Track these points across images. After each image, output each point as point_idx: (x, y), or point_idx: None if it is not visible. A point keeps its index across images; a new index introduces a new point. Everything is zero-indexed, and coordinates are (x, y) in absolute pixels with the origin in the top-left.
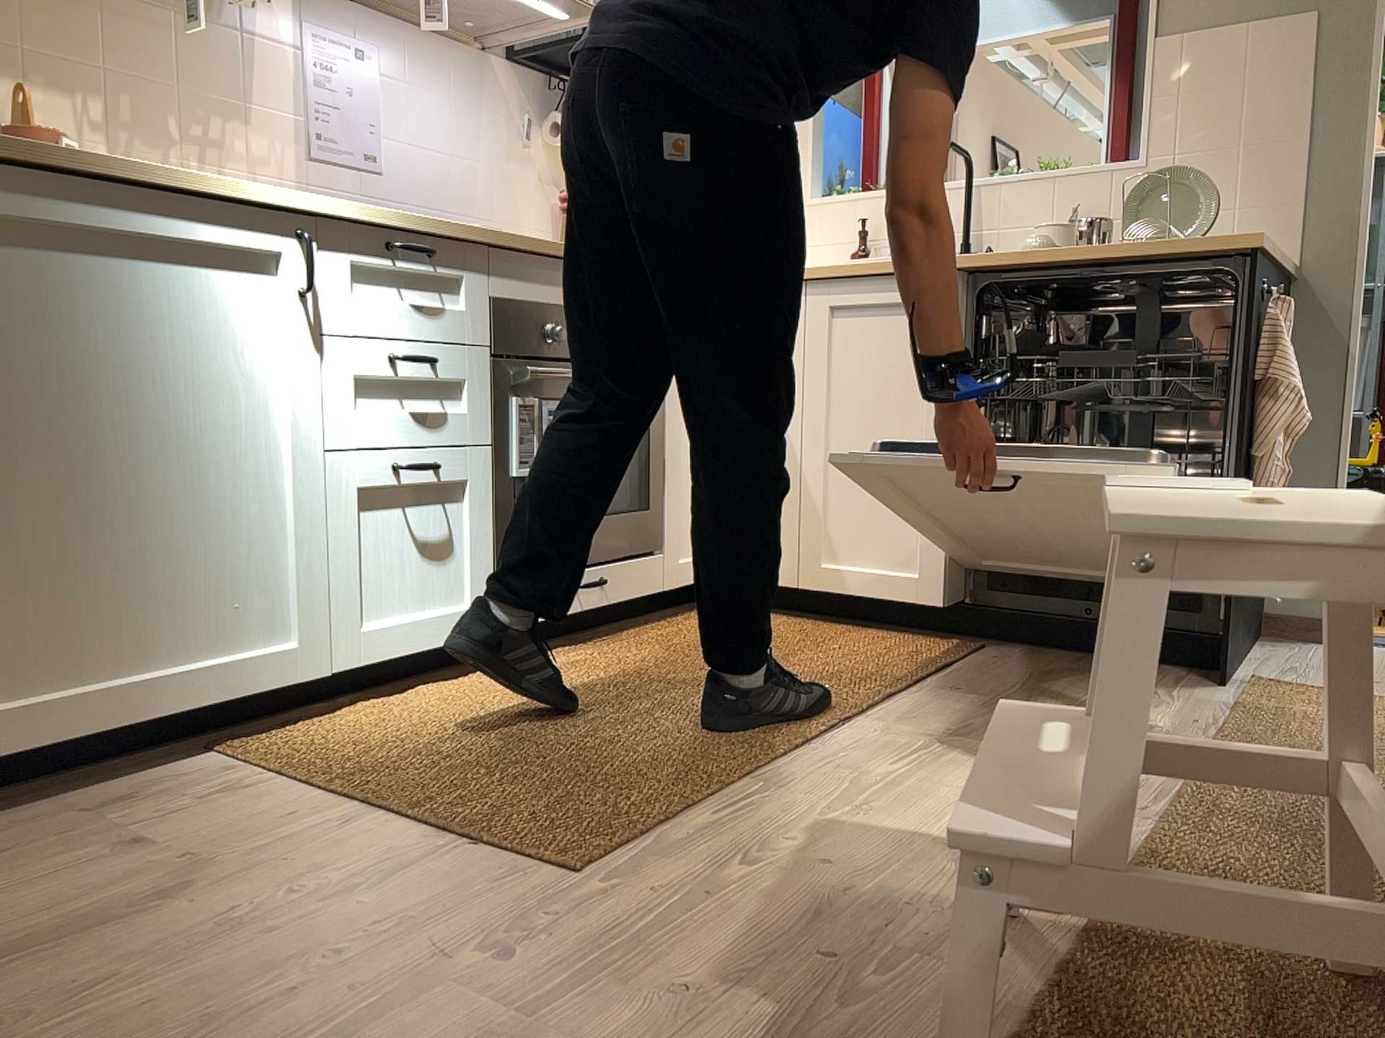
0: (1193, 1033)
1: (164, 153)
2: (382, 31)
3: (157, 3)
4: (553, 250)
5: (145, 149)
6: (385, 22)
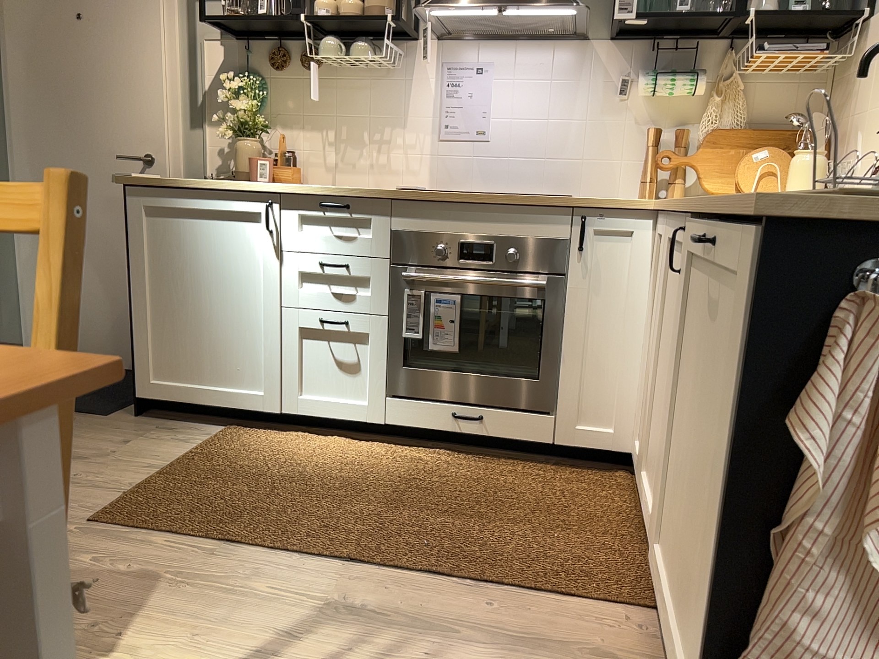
0: None
1: (358, 150)
2: (494, 52)
3: (360, 78)
4: (440, 199)
5: (349, 150)
6: (510, 43)
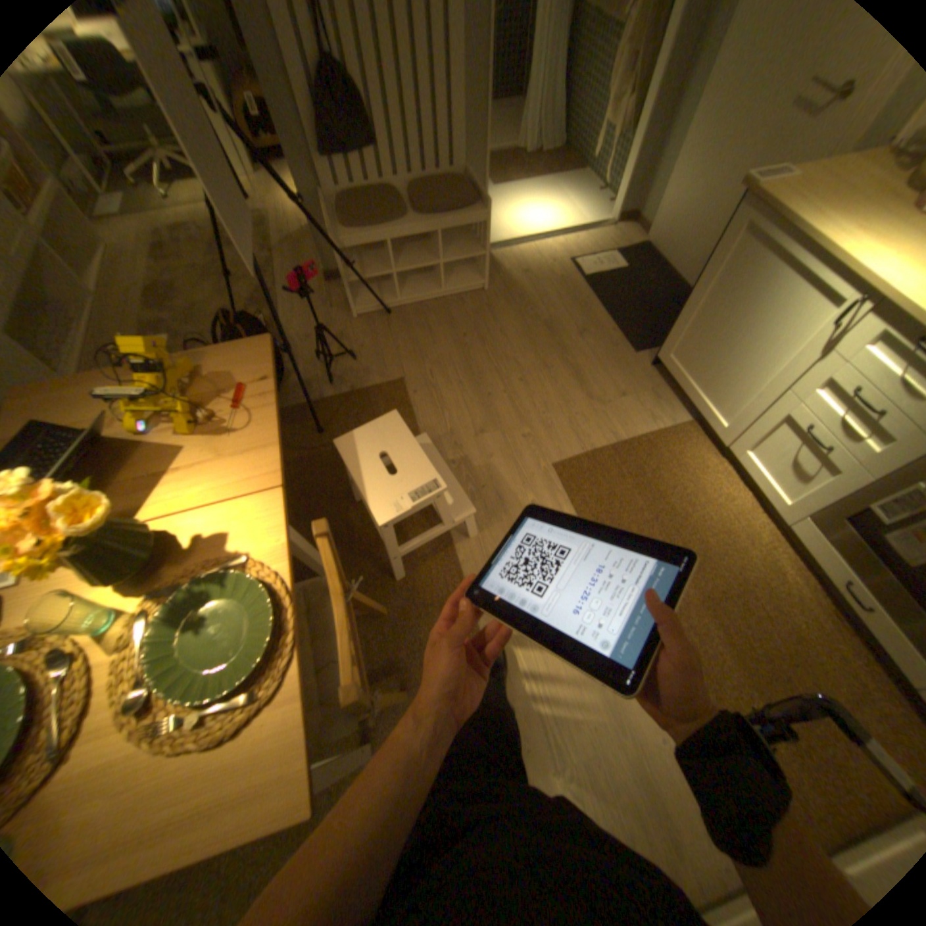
0: (418, 526)
1: None
2: None
3: None
4: None
5: None
6: None
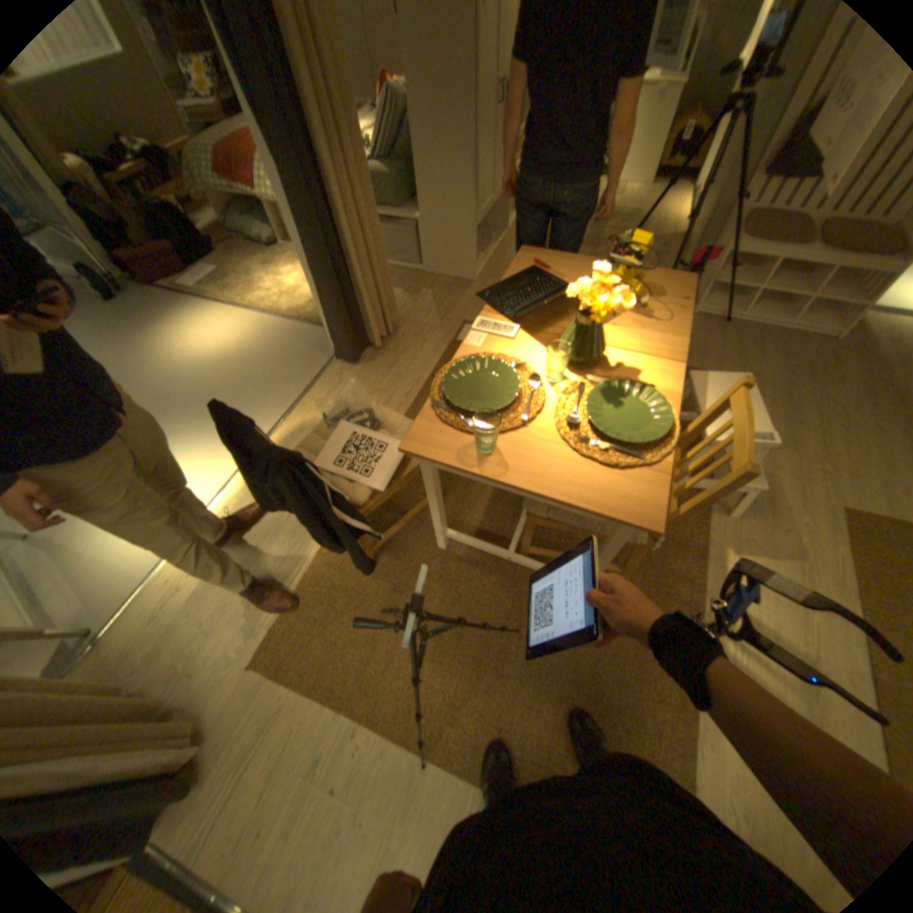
0: None
1: None
2: None
3: None
4: None
5: None
6: None
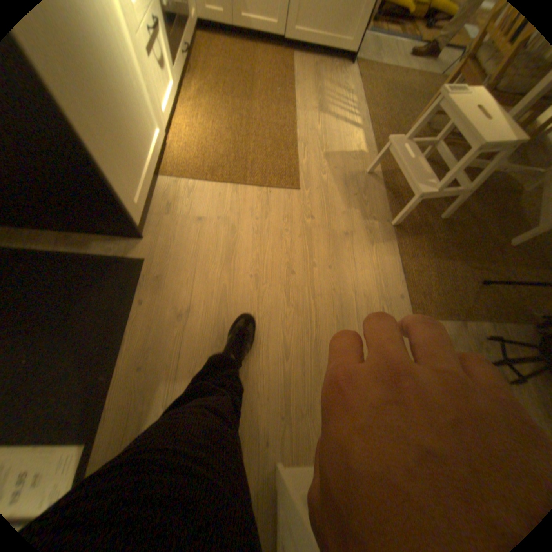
0: (404, 188)
1: None
2: None
3: None
4: None
5: None
6: None
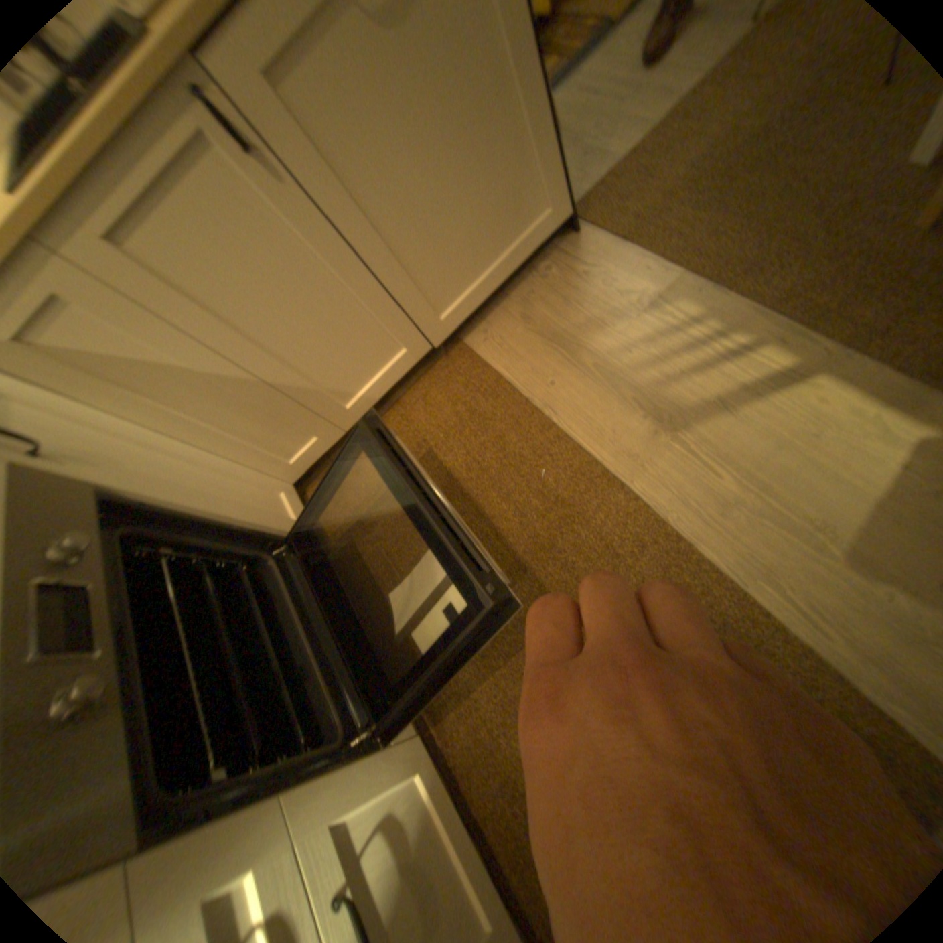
0: None
1: None
2: None
3: None
4: None
5: None
6: None
